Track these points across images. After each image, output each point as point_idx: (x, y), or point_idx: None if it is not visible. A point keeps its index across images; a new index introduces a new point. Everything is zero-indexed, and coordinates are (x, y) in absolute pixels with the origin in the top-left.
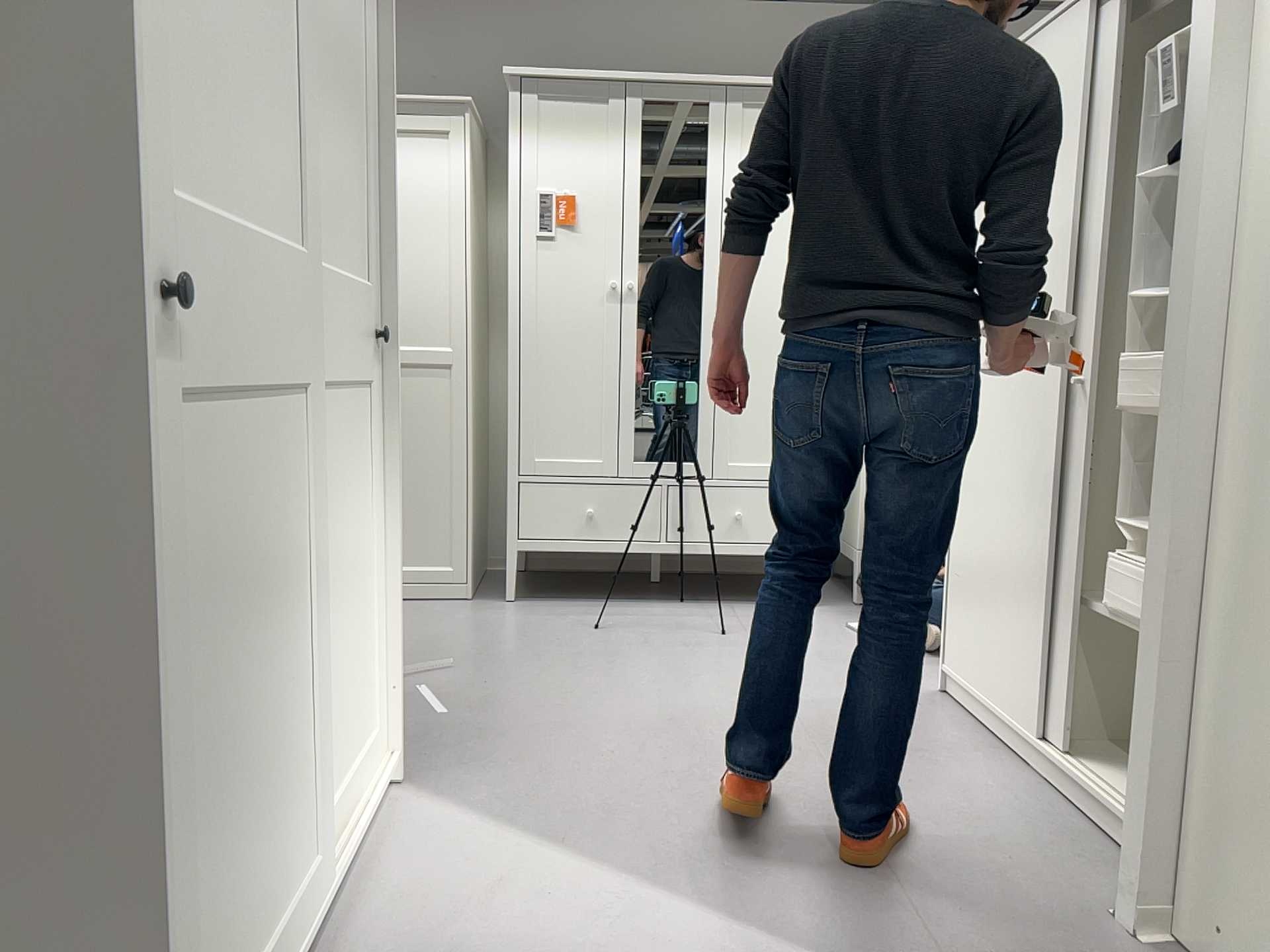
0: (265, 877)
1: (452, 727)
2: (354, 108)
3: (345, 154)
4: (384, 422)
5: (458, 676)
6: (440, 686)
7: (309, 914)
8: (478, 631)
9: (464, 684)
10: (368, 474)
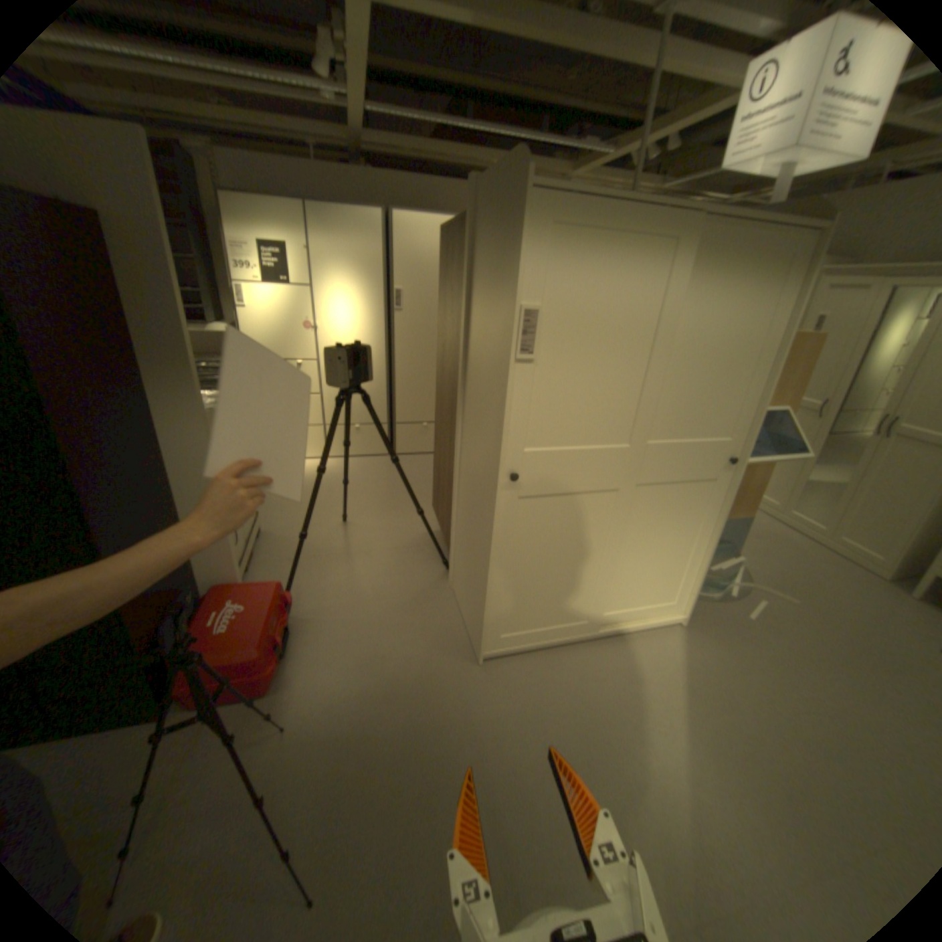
0: (556, 613)
1: (748, 627)
2: (746, 363)
3: (724, 388)
4: (729, 495)
5: (796, 611)
6: (777, 609)
7: (582, 633)
8: (856, 600)
9: (791, 616)
10: (706, 514)
